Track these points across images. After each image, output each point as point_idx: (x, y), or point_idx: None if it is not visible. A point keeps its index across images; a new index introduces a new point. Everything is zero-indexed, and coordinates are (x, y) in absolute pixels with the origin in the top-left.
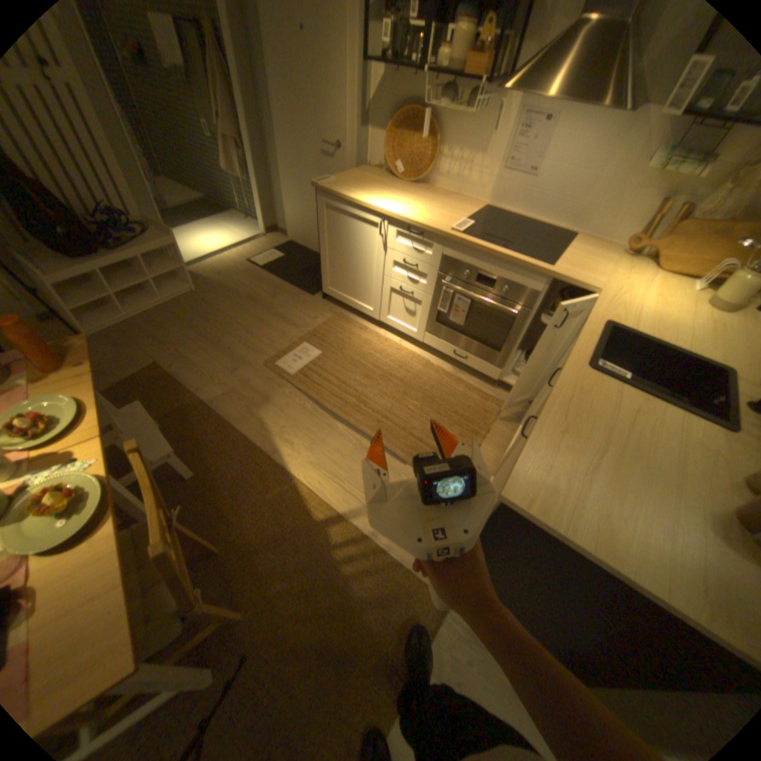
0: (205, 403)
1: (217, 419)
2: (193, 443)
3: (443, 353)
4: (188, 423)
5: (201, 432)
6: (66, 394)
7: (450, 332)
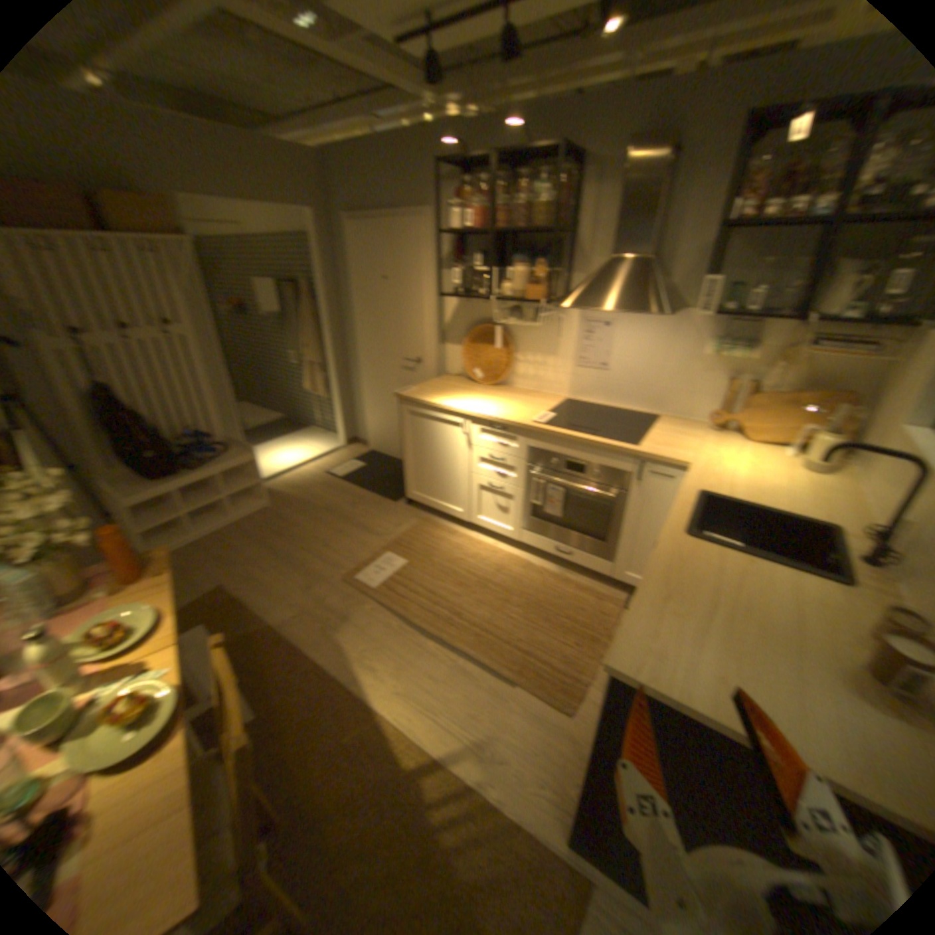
0: (270, 628)
1: (282, 647)
2: (253, 677)
3: (543, 550)
4: (248, 654)
5: (263, 664)
6: (139, 604)
7: (546, 526)
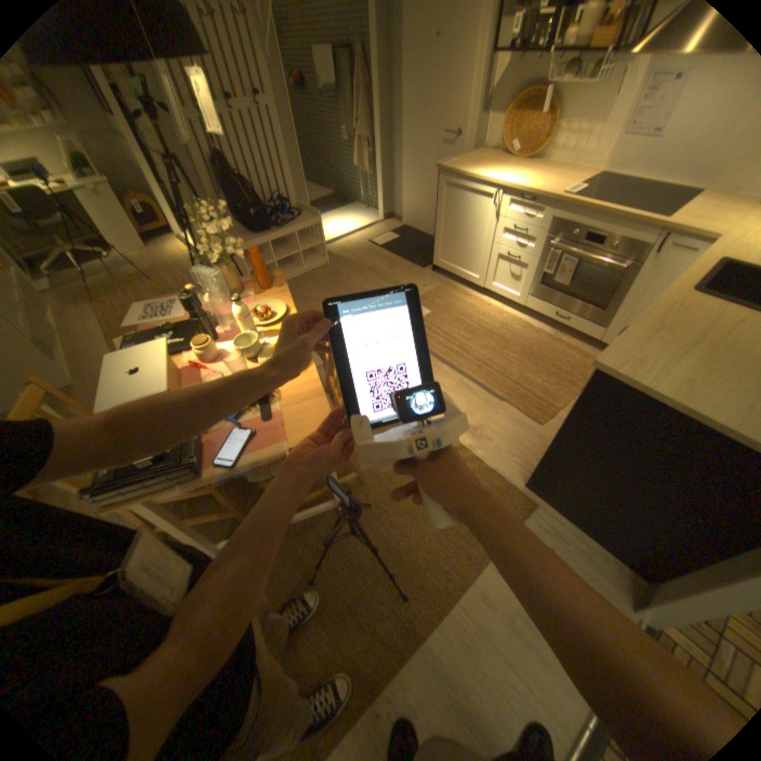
0: None
1: None
2: None
3: (545, 315)
4: None
5: None
6: (278, 299)
7: (553, 294)
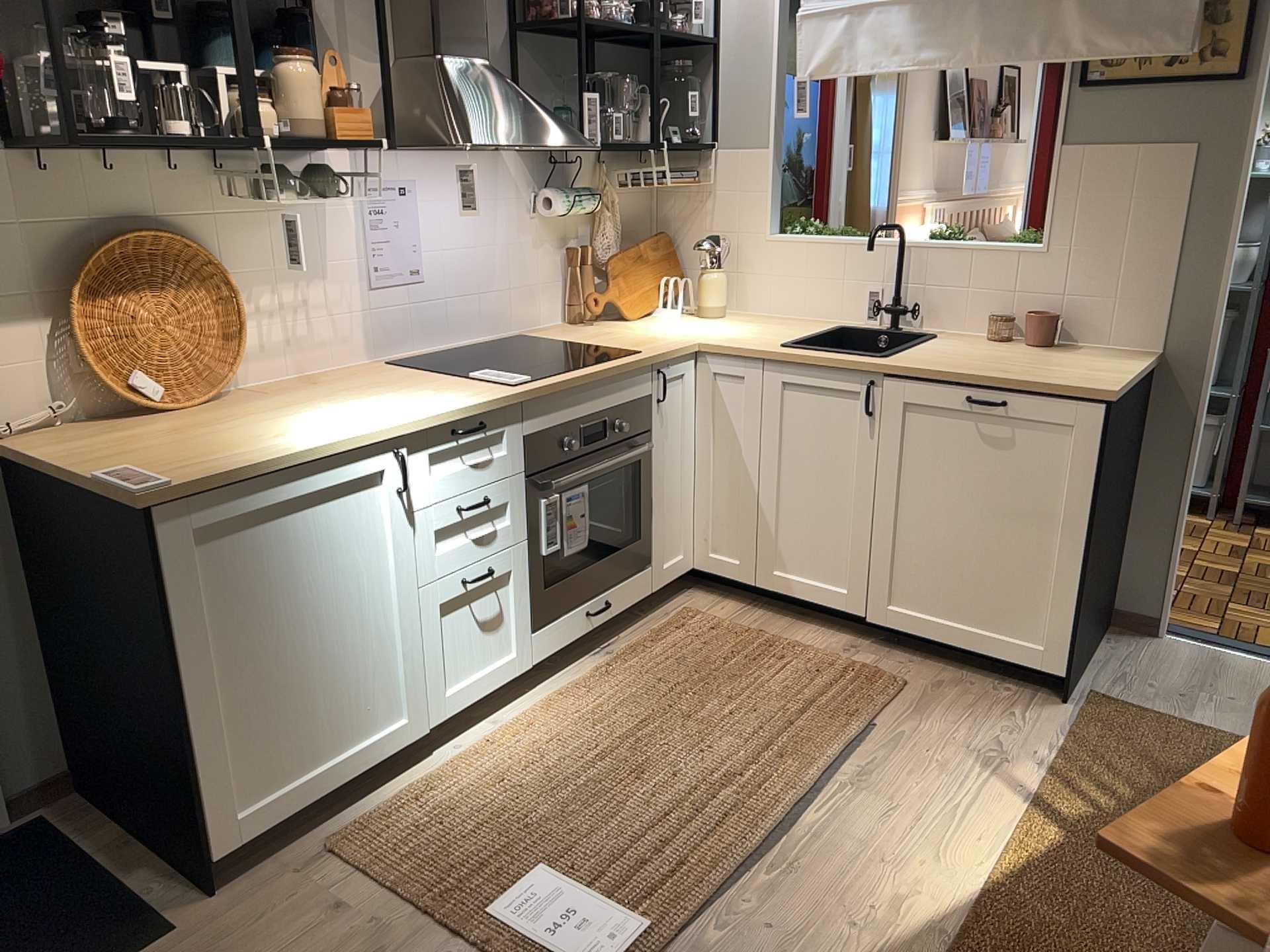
0: None
1: None
2: None
3: (574, 639)
4: None
5: None
6: None
7: (572, 583)
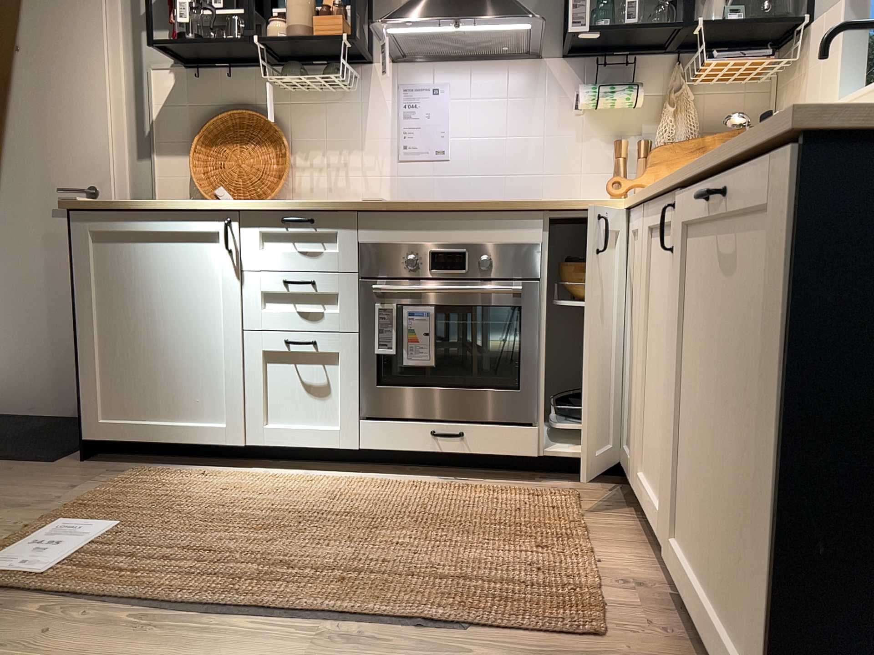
0: None
1: None
2: None
3: (413, 450)
4: None
5: None
6: None
7: (414, 394)
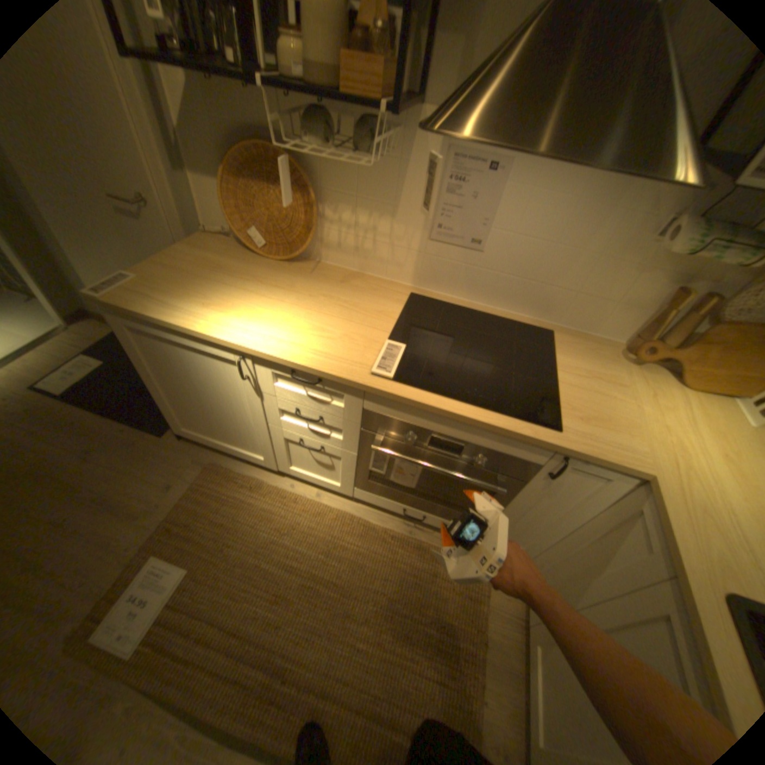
0: None
1: None
2: None
3: (388, 509)
4: None
5: None
6: None
7: (395, 491)
